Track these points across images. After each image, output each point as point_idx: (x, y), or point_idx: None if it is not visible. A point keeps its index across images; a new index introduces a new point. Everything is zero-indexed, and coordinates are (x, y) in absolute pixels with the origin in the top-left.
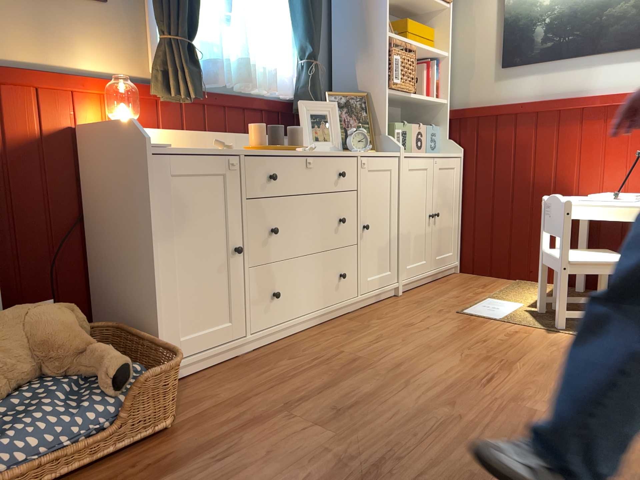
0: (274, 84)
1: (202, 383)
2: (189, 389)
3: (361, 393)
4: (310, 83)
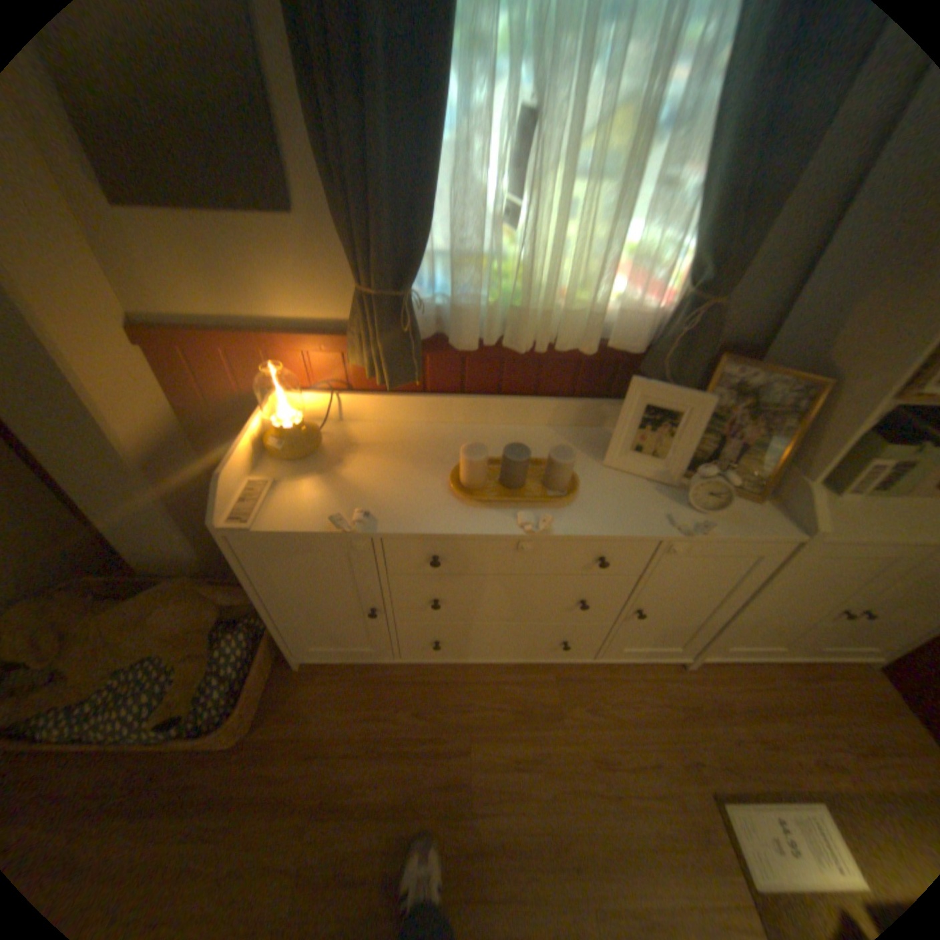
0: (618, 321)
1: (323, 688)
2: (308, 688)
3: (387, 867)
4: (680, 346)
